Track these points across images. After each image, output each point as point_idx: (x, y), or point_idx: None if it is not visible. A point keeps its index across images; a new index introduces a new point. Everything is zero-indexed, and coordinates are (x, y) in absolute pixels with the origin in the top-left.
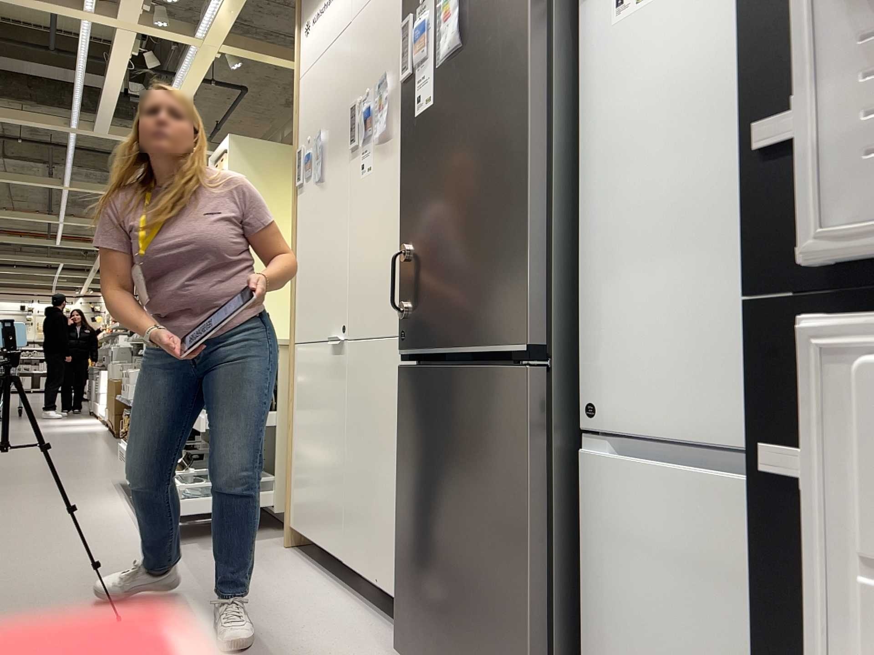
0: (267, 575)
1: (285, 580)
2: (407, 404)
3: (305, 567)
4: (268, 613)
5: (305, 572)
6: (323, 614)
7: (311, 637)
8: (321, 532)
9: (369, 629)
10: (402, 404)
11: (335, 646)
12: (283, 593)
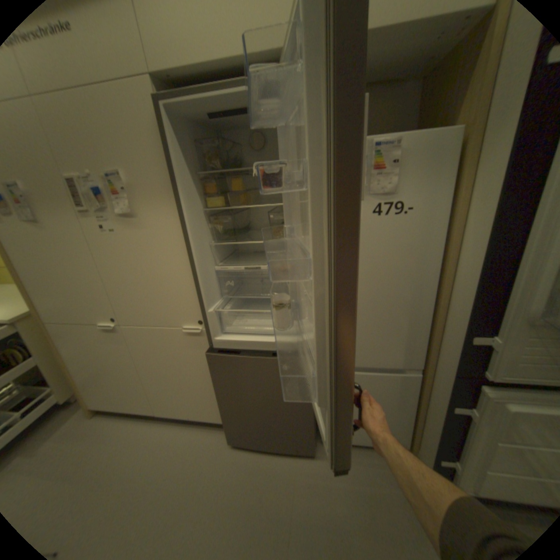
0: (103, 444)
1: (119, 440)
2: (217, 367)
3: (118, 424)
4: (139, 467)
5: (123, 428)
6: (166, 446)
7: (178, 463)
8: (125, 408)
9: (195, 437)
10: (213, 367)
11: (194, 458)
12: (129, 450)
